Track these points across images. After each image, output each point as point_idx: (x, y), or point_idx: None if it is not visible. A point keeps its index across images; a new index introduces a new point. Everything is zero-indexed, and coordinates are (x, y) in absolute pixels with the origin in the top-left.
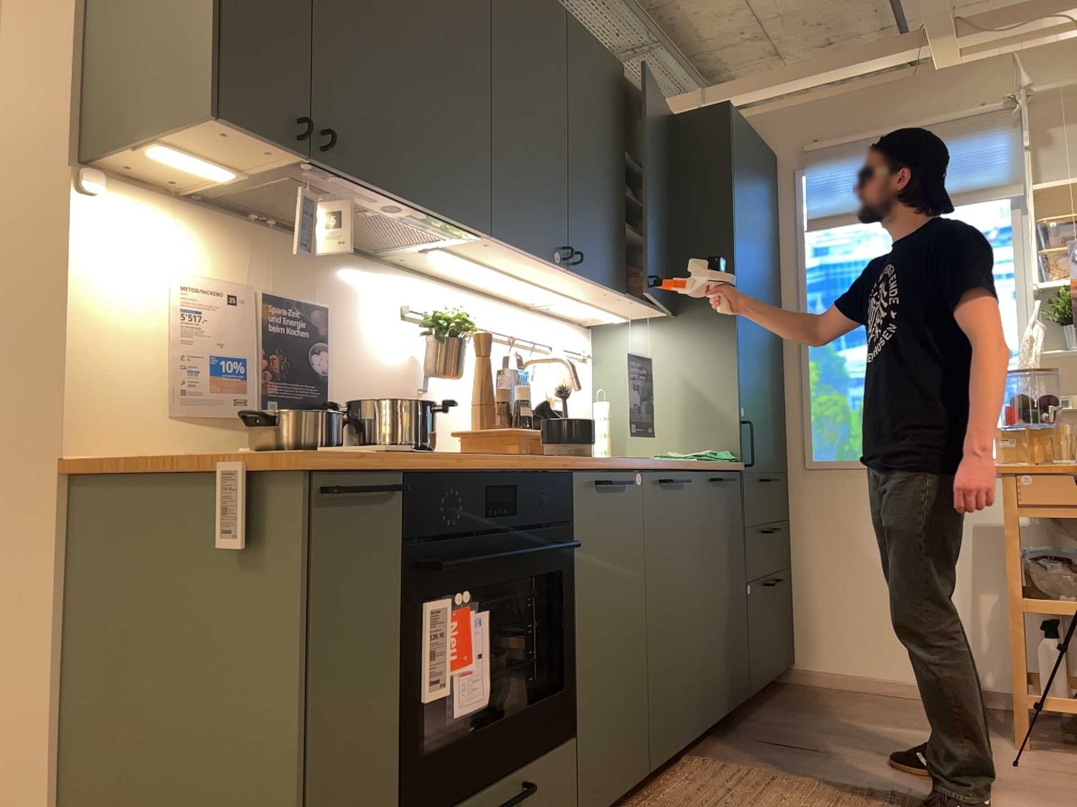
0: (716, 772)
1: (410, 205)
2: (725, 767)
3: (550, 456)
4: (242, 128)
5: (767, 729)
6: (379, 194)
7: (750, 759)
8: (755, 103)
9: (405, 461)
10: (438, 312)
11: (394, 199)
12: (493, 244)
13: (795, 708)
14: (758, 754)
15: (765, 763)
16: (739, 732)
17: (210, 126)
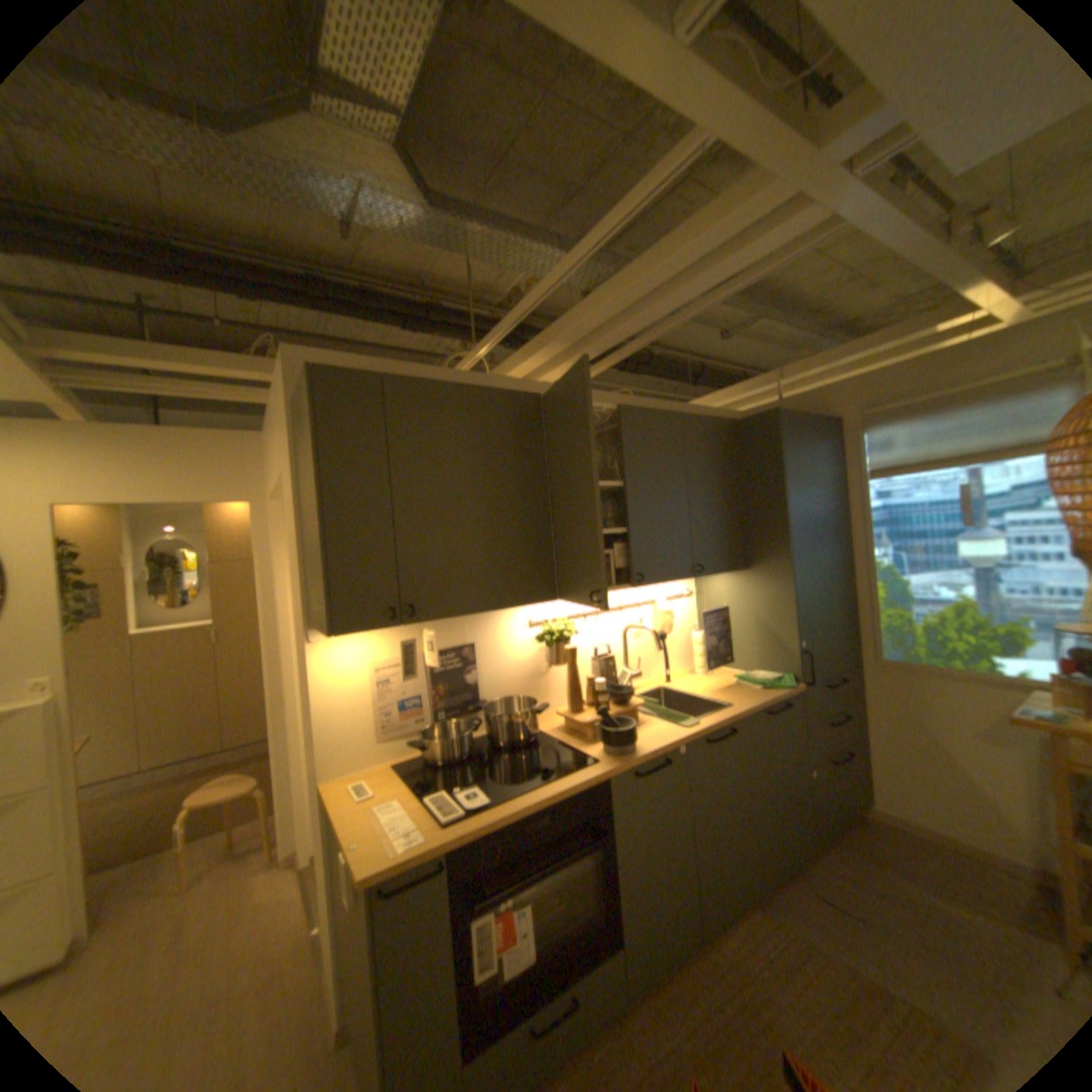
0: (767, 935)
1: (487, 611)
2: (776, 930)
3: (595, 764)
4: (351, 631)
5: (830, 882)
6: (462, 615)
7: (803, 920)
8: (825, 370)
9: (445, 849)
10: (549, 624)
11: (474, 613)
12: (565, 597)
13: (863, 856)
14: (811, 916)
15: (813, 929)
16: (806, 883)
17: (333, 636)
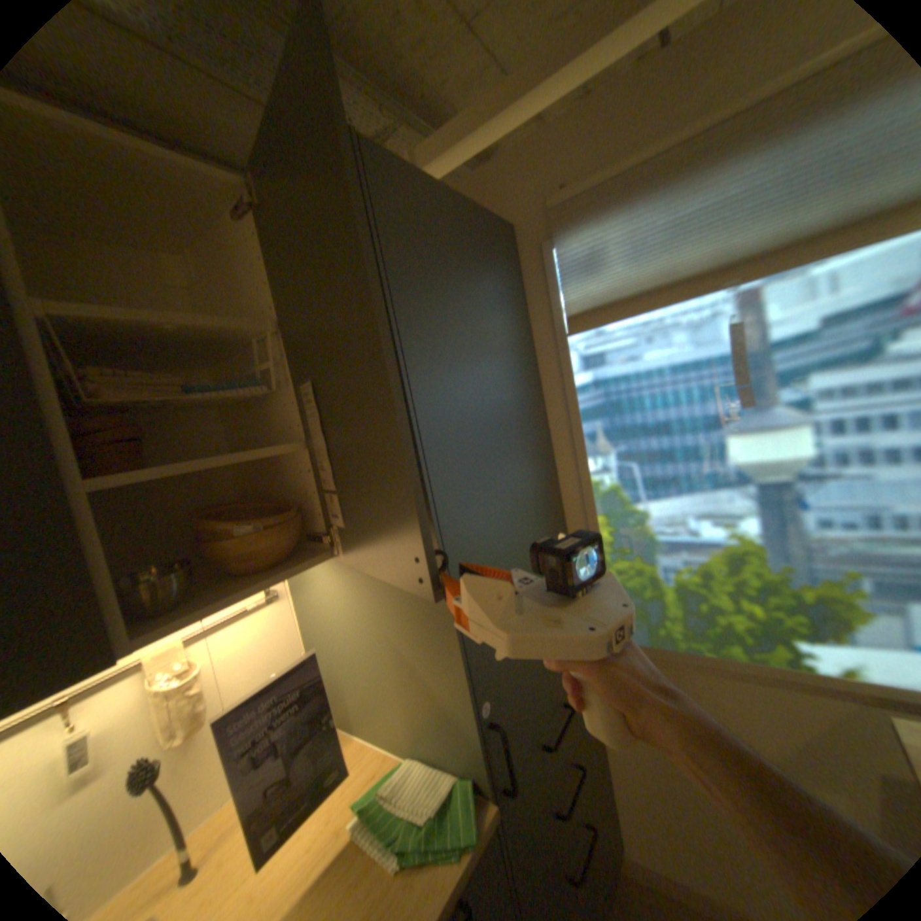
0: None
1: None
2: None
3: None
4: None
5: None
6: None
7: None
8: (482, 150)
9: None
10: None
11: None
12: None
13: None
14: None
15: None
16: None
17: None
